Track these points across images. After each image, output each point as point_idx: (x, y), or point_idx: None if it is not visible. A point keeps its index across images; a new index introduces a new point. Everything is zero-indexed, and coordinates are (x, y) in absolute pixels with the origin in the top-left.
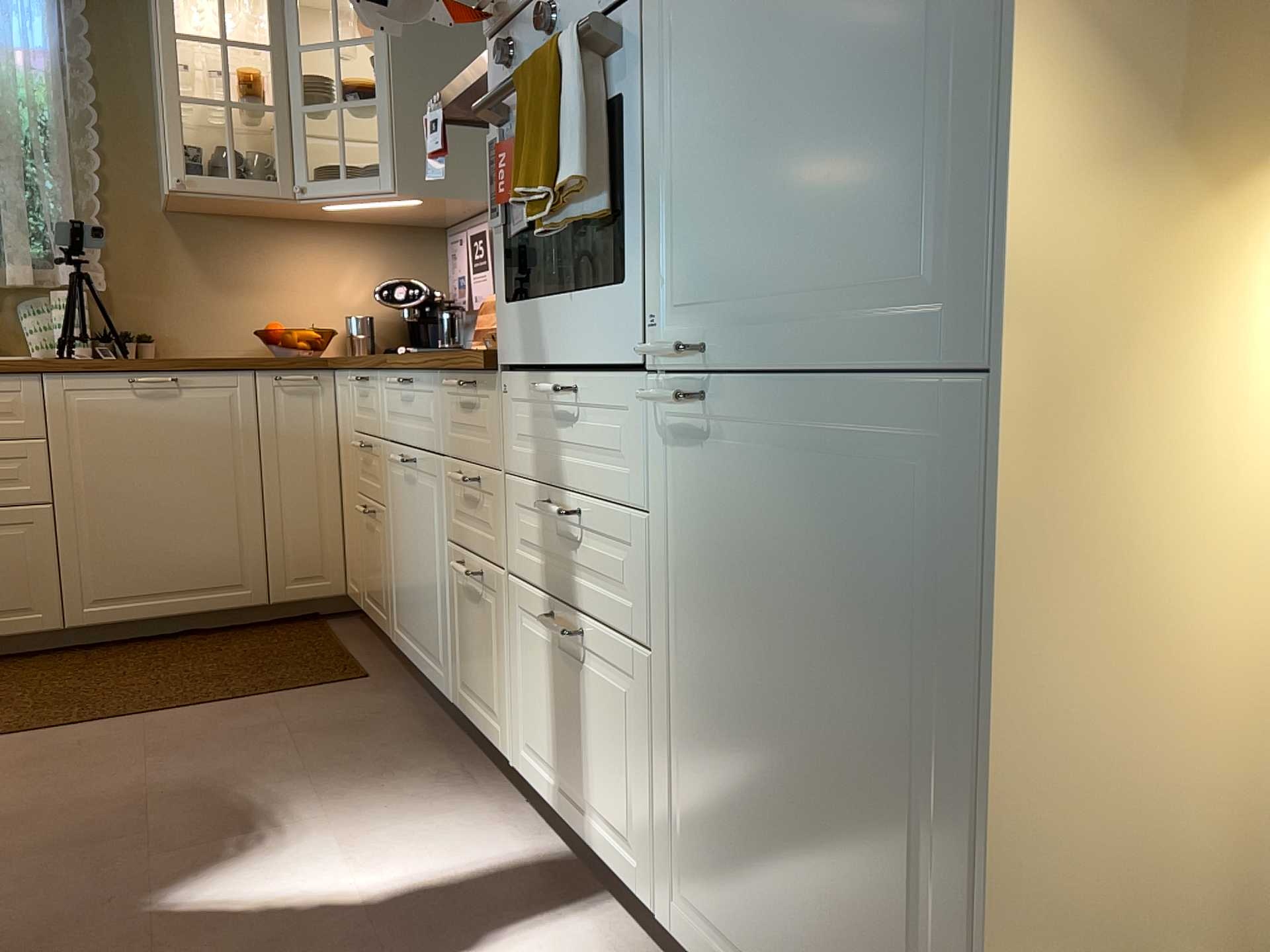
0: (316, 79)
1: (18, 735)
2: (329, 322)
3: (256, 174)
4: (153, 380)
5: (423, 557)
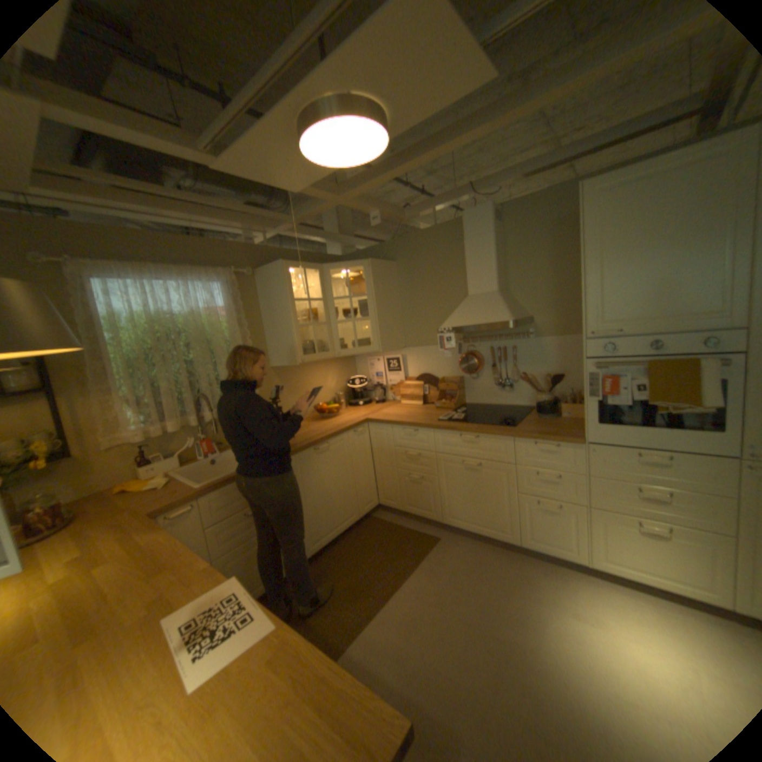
0: (334, 310)
1: (369, 621)
2: (325, 397)
3: (318, 350)
4: (323, 448)
5: (487, 497)
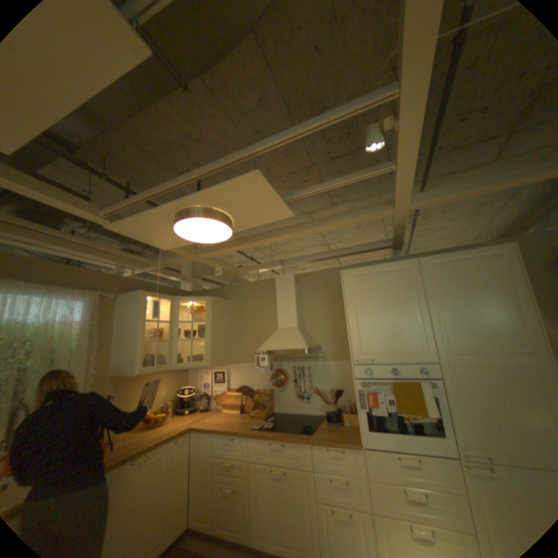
0: (178, 330)
1: None
2: (155, 407)
3: (157, 363)
4: (141, 462)
5: (291, 510)
